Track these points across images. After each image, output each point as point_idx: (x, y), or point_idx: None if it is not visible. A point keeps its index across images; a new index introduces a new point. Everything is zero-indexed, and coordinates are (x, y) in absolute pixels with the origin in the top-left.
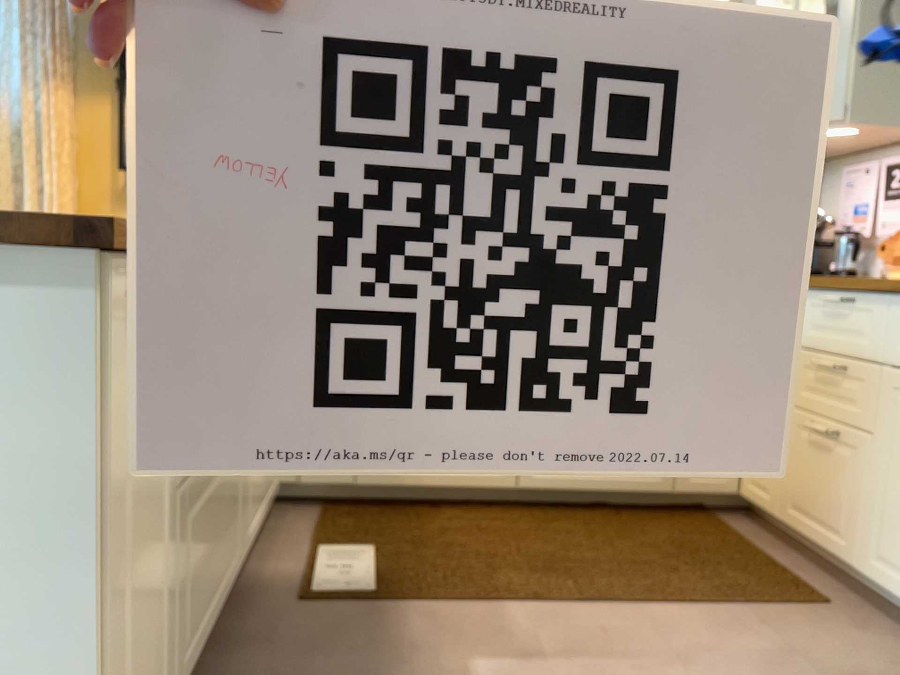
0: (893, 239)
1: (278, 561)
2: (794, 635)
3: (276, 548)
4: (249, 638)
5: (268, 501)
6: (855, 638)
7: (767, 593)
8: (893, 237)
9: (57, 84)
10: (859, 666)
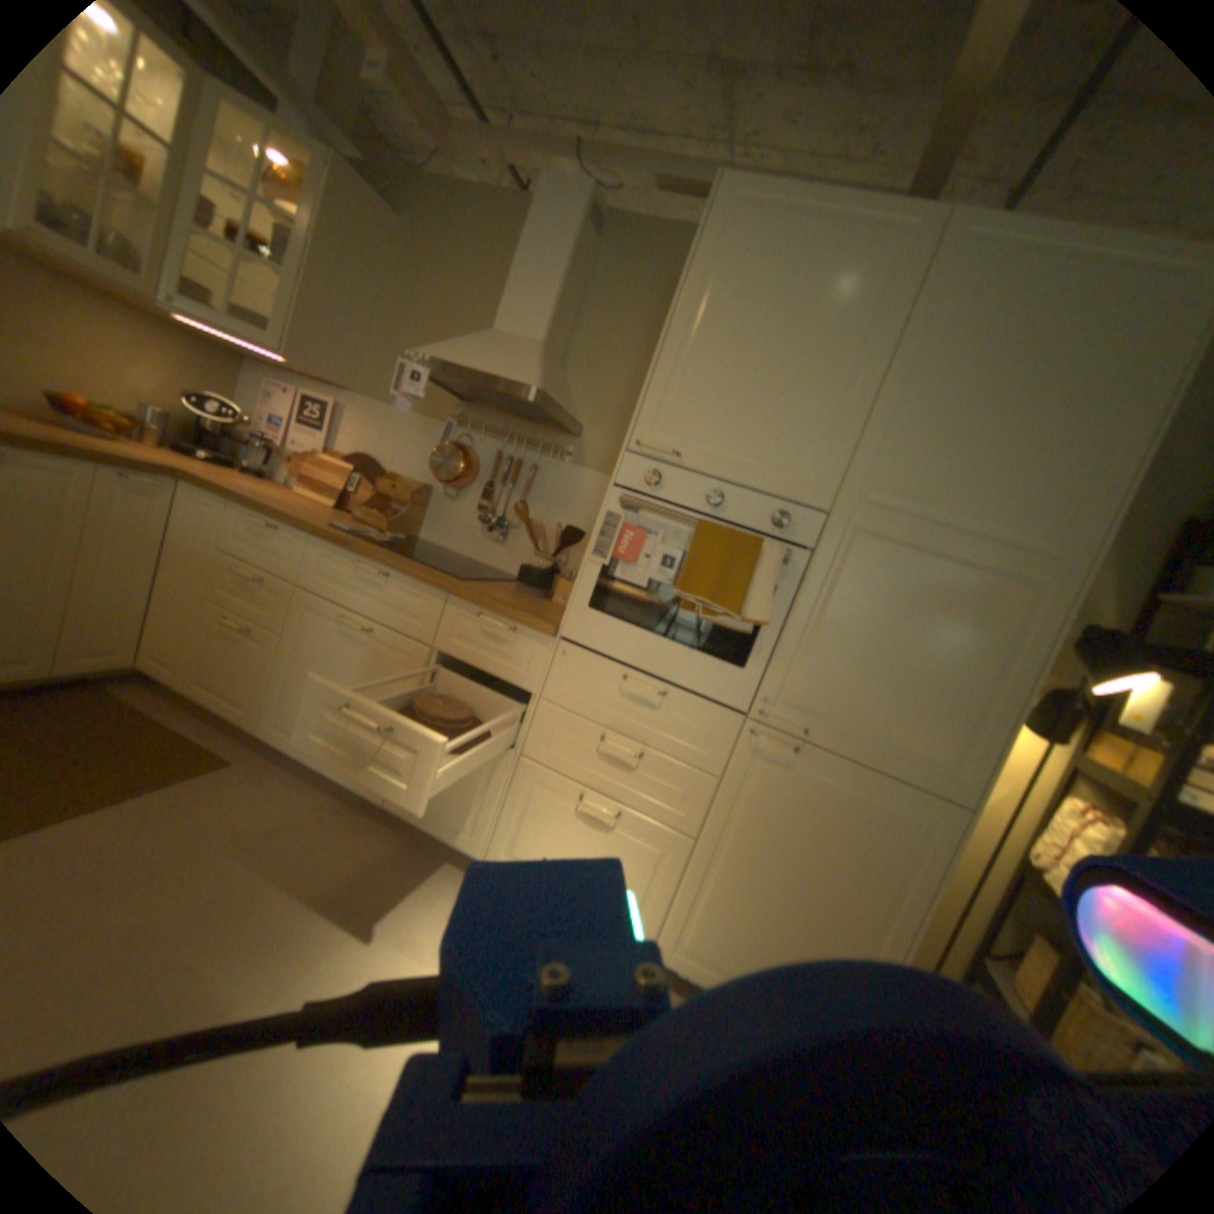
0: (293, 457)
1: None
2: (200, 808)
3: None
4: None
5: None
6: (249, 792)
7: (170, 772)
8: (294, 456)
9: None
10: (255, 816)
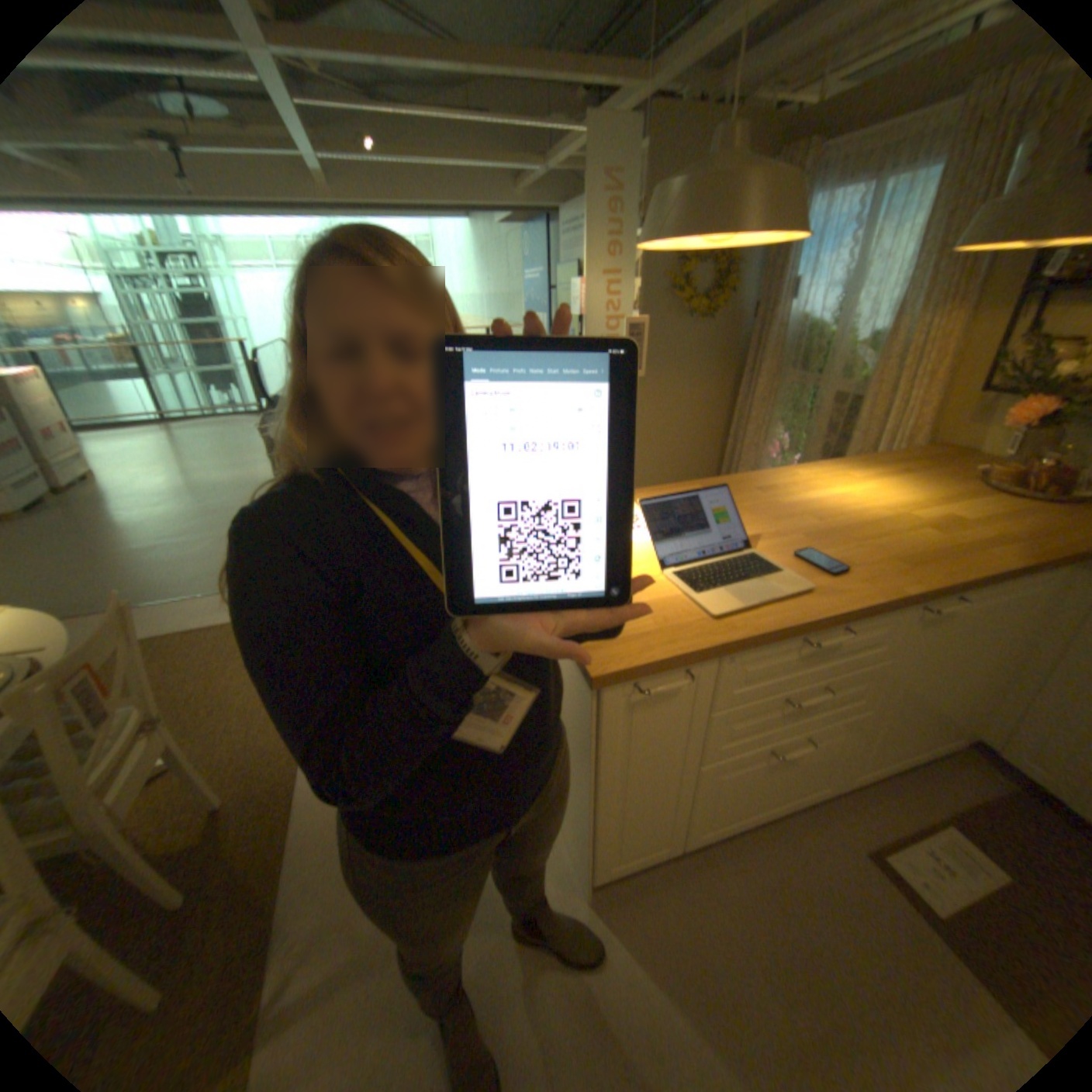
0: None
1: (903, 810)
2: None
3: (918, 796)
4: (806, 848)
5: (932, 758)
6: None
7: None
8: None
9: (950, 305)
10: None
